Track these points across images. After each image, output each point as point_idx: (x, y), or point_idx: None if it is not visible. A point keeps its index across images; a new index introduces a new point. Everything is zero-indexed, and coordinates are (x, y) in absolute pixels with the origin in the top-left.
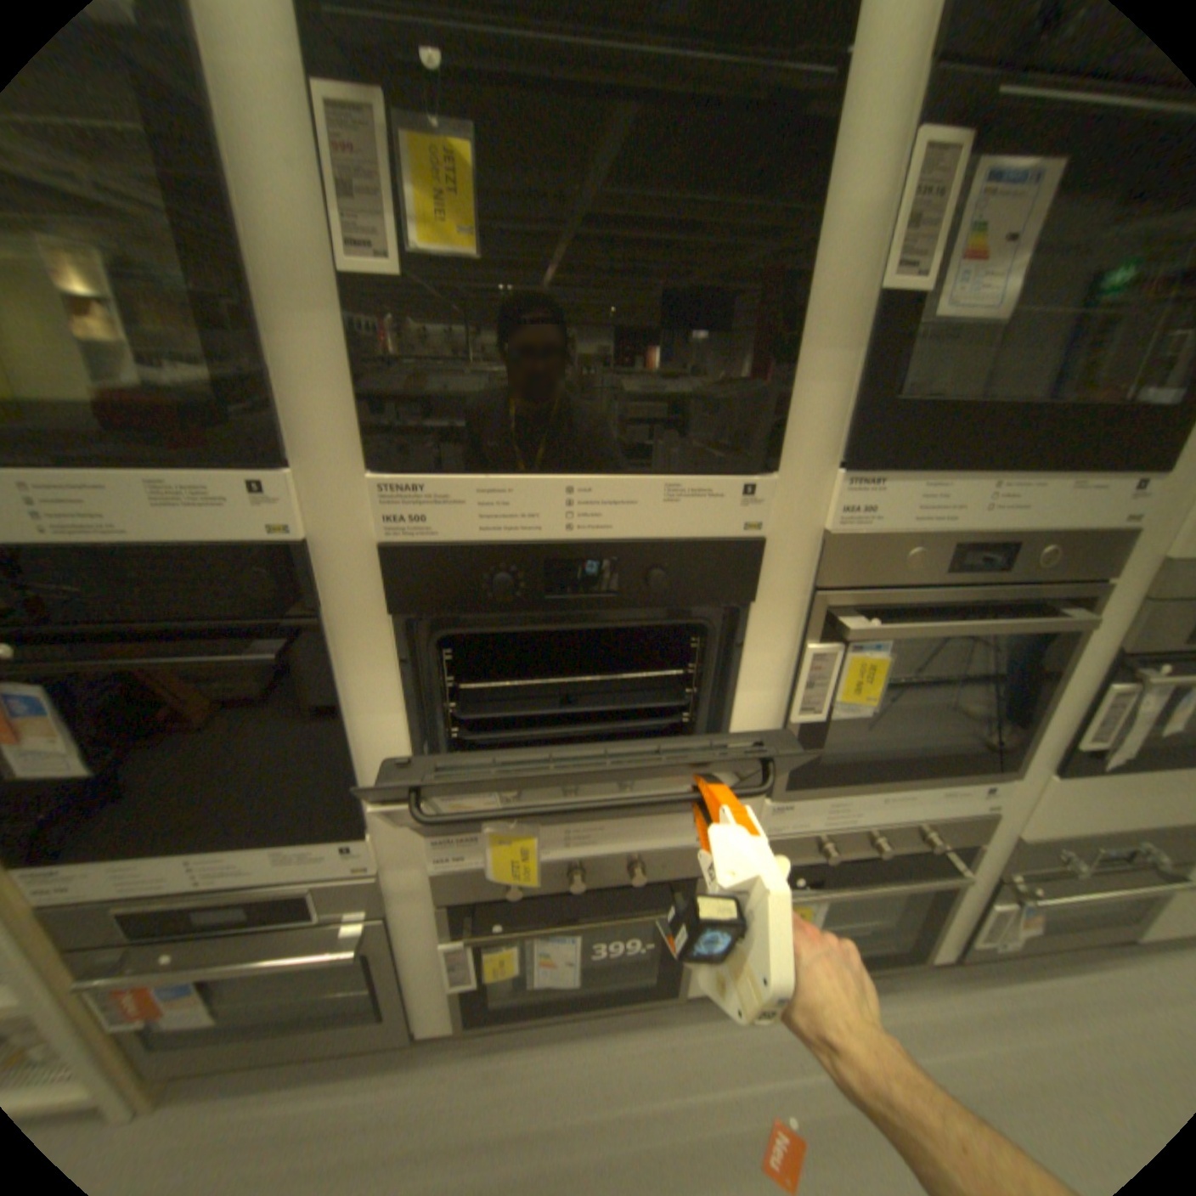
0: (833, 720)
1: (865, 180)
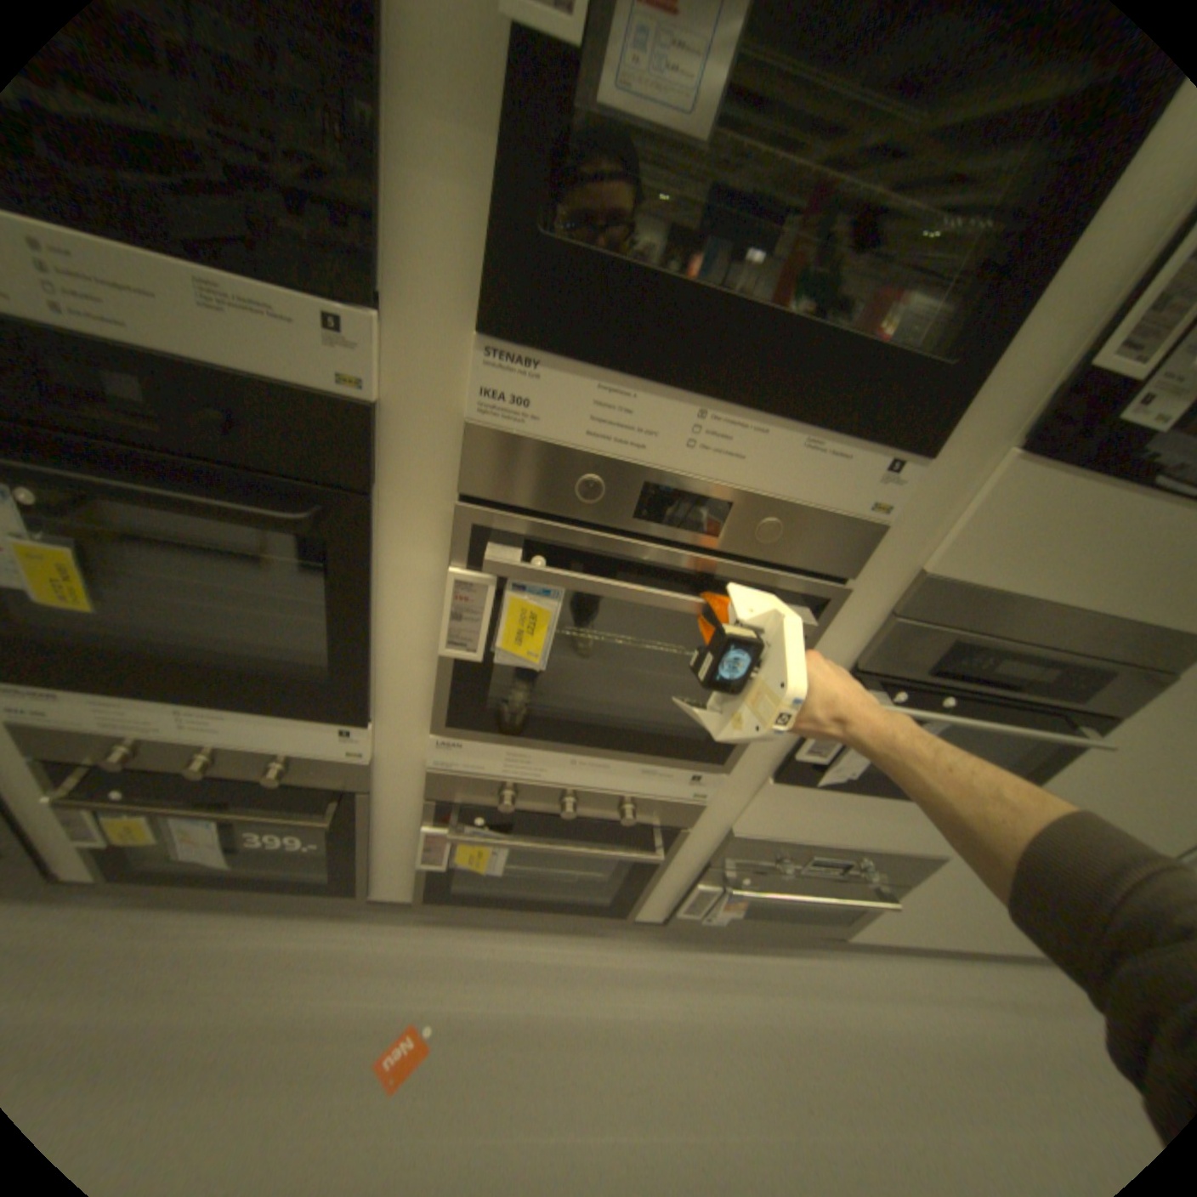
0: (499, 662)
1: None
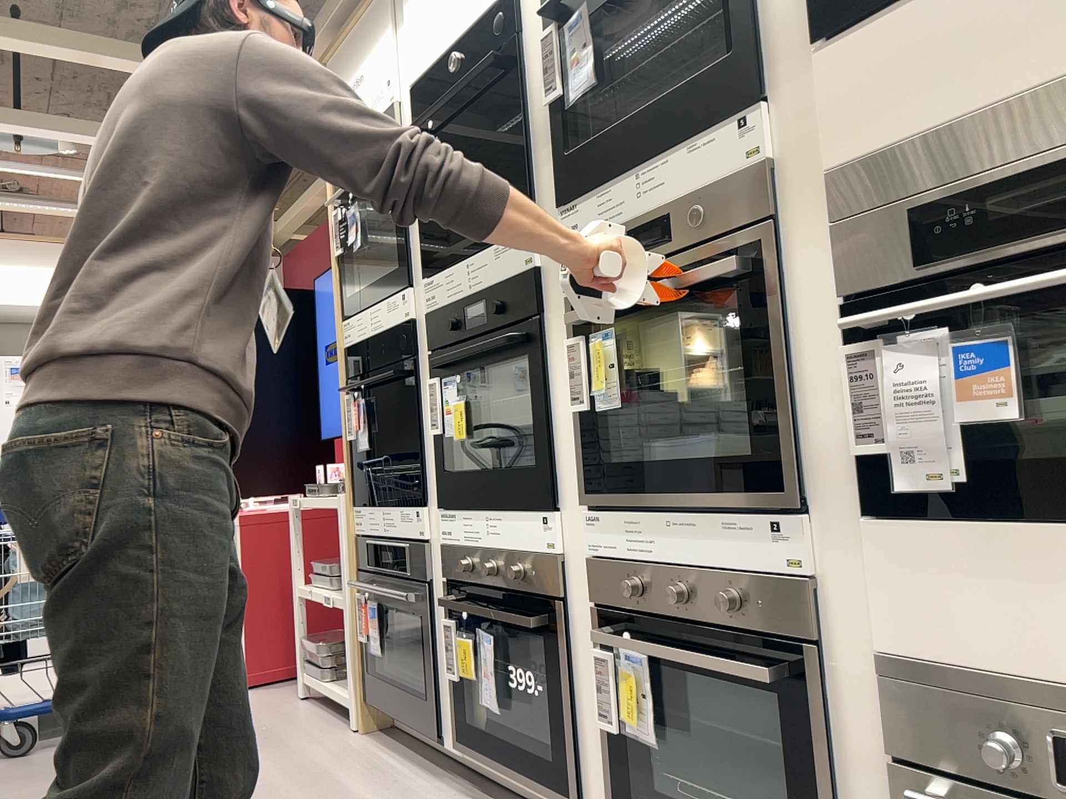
0: (600, 414)
1: (537, 70)
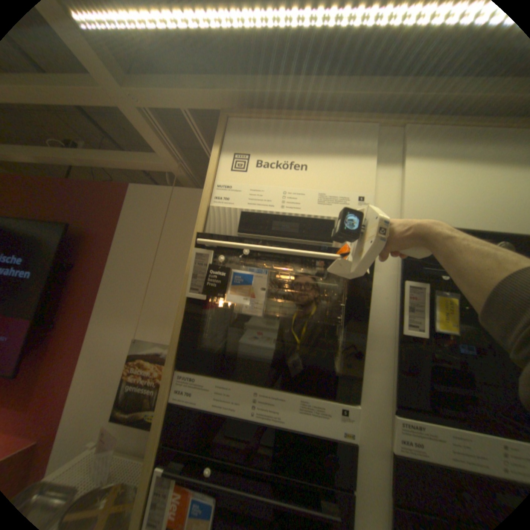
0: None
1: None
